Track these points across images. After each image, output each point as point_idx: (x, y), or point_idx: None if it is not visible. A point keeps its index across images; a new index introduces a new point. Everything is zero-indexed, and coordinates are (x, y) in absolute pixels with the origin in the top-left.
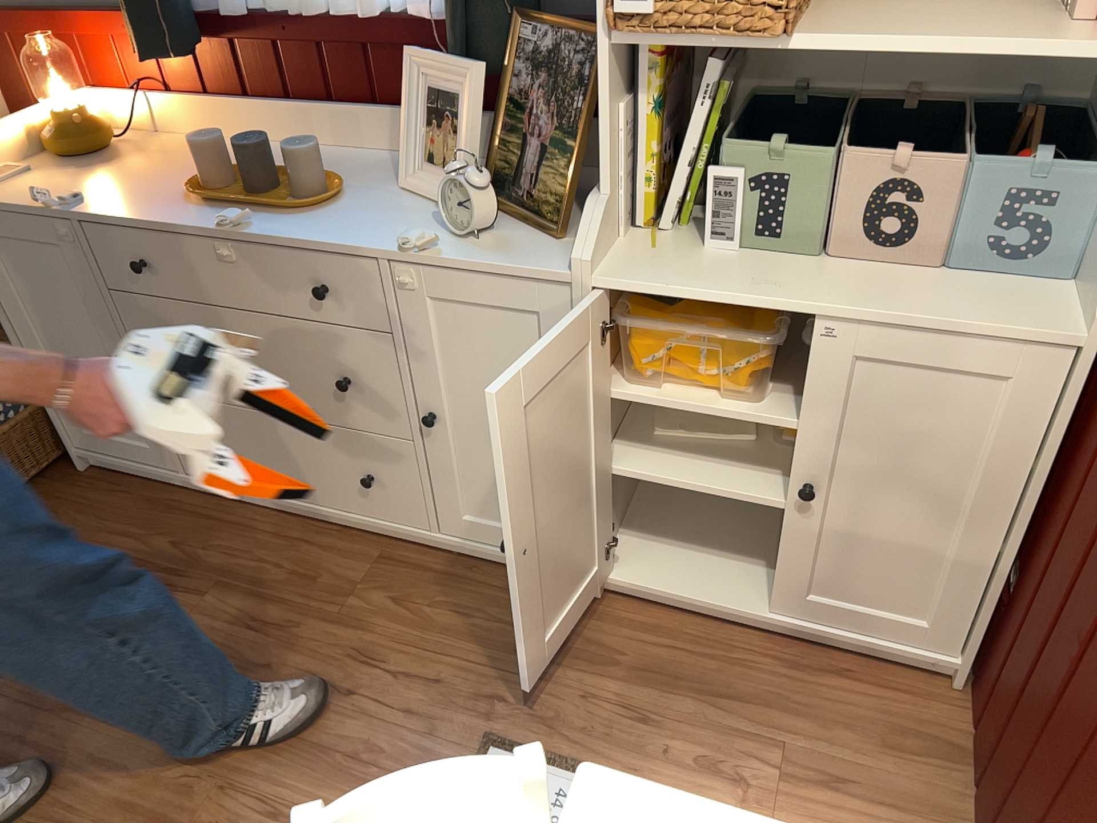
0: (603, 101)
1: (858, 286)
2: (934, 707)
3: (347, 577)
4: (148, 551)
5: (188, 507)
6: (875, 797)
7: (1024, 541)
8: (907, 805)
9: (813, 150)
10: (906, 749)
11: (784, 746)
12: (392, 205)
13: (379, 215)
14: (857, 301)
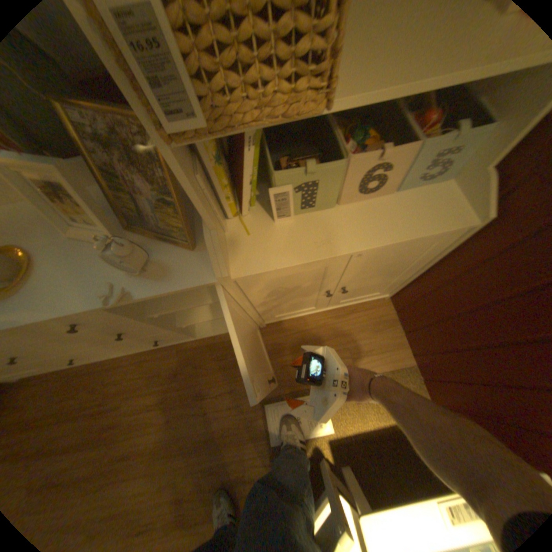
0: (184, 182)
1: (366, 222)
2: (384, 312)
3: (169, 371)
4: (76, 407)
5: (78, 376)
6: (382, 354)
7: (425, 275)
8: (391, 351)
9: (332, 157)
10: (383, 332)
11: (350, 352)
12: (66, 255)
13: (63, 270)
14: (373, 237)
